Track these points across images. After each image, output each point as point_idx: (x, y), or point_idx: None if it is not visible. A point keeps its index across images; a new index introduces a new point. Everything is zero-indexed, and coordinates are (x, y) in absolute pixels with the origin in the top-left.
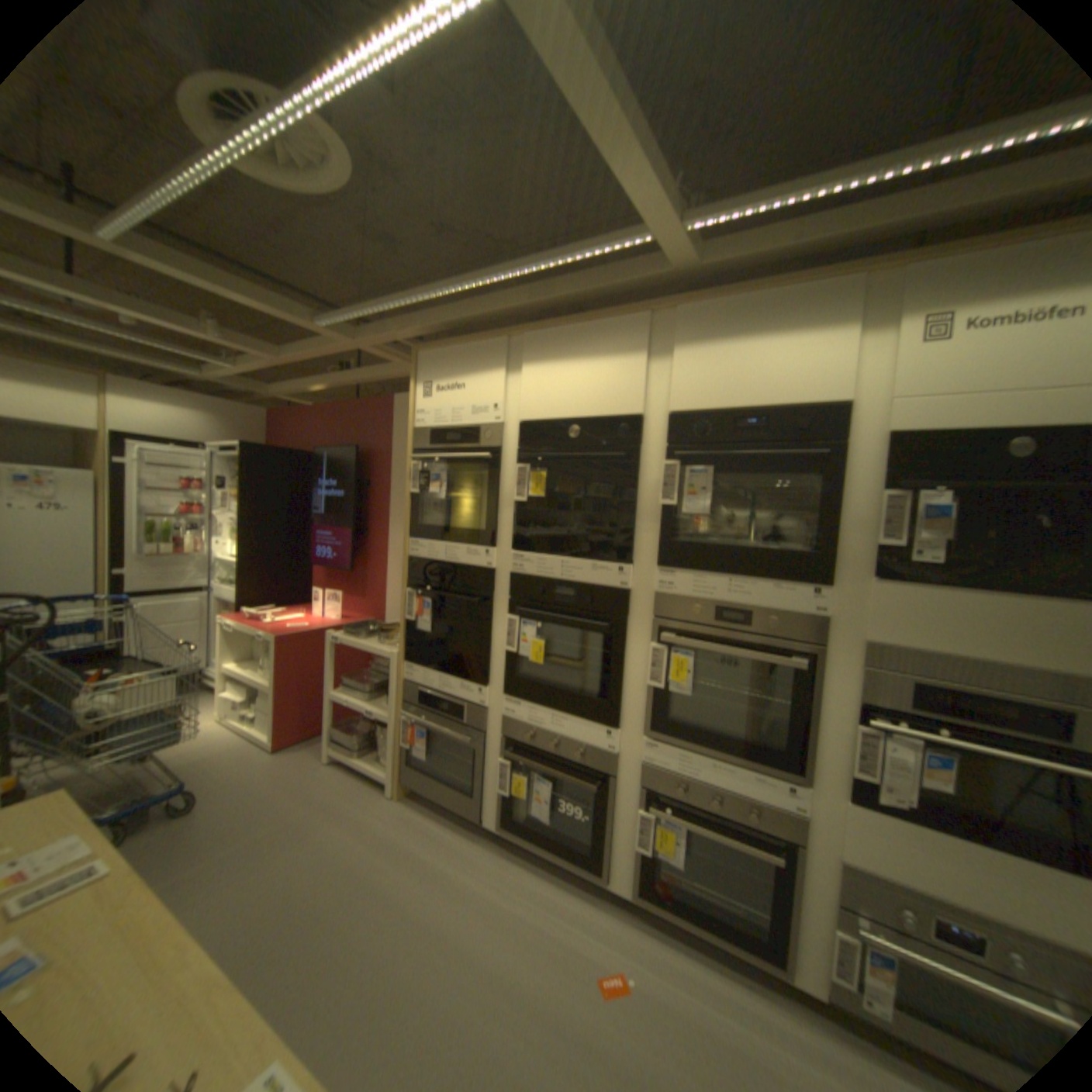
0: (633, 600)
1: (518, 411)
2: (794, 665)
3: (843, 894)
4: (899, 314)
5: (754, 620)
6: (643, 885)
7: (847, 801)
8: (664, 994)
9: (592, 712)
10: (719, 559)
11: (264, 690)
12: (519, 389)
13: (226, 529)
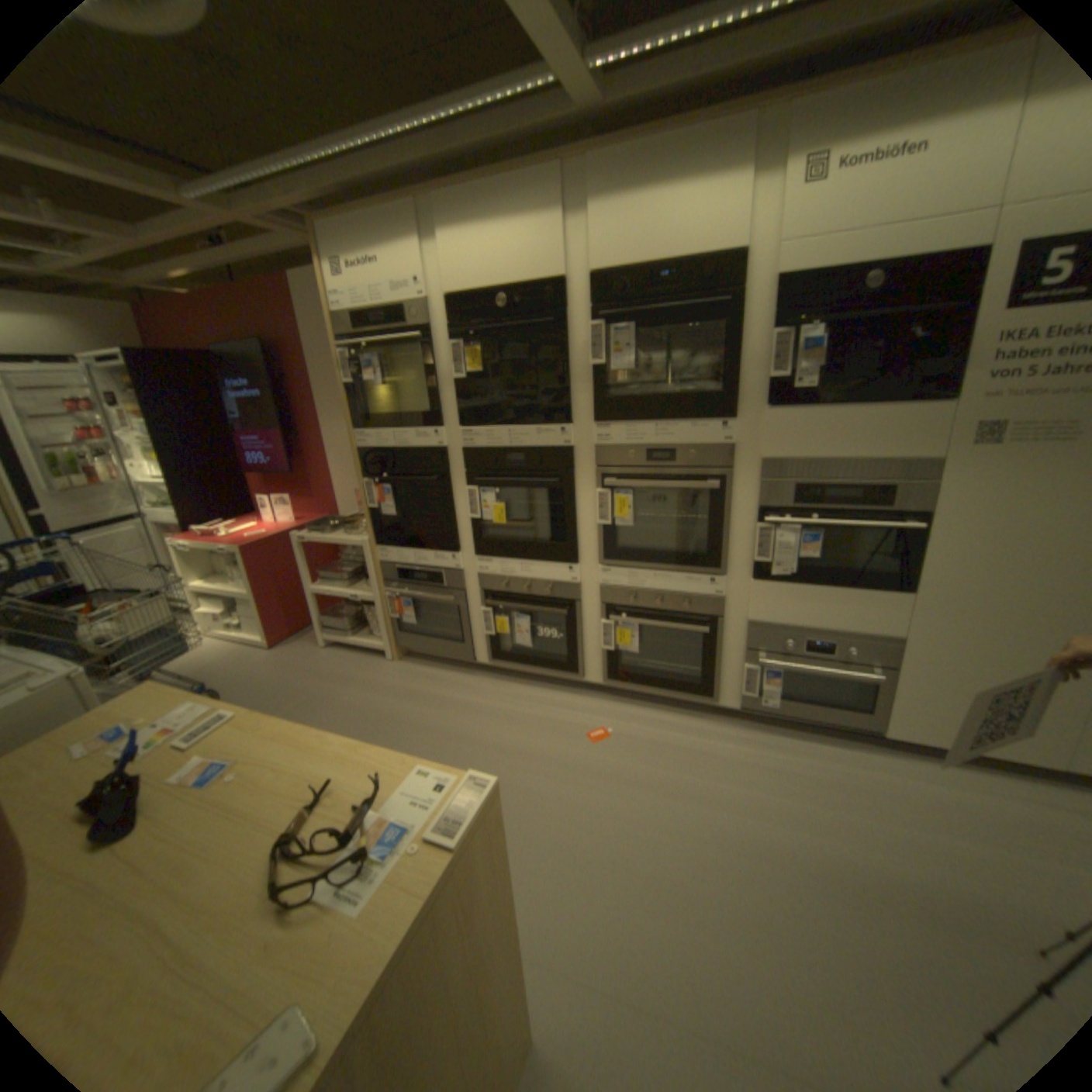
0: (577, 458)
1: (440, 286)
2: (709, 489)
3: (748, 643)
4: (784, 159)
5: (677, 458)
6: (610, 673)
7: (749, 581)
8: (633, 734)
9: (554, 556)
10: (646, 411)
11: (242, 599)
12: (437, 261)
13: (136, 451)
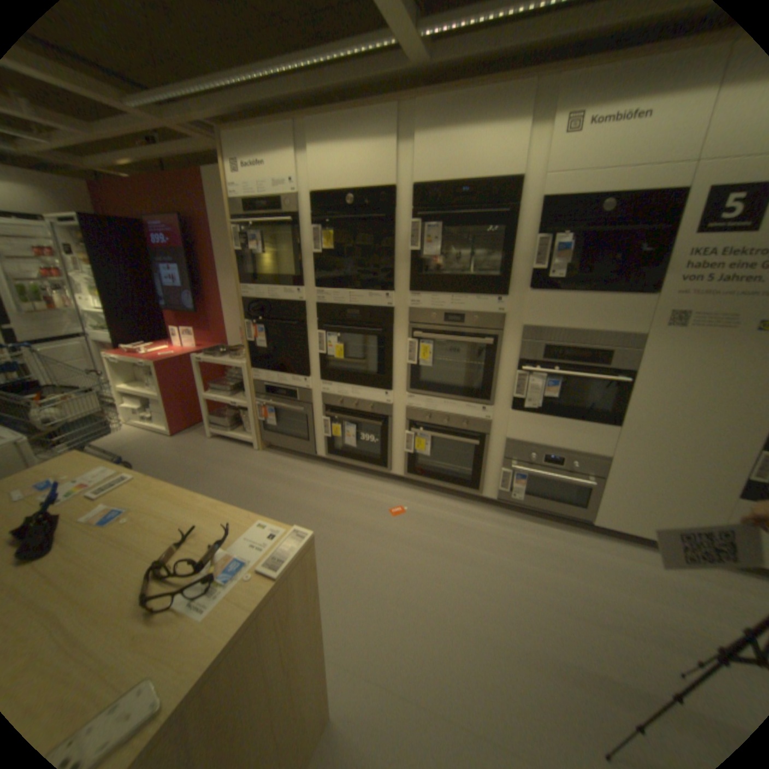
0: (396, 314)
1: (307, 183)
2: (485, 342)
3: (505, 452)
4: (554, 112)
5: (465, 319)
6: (409, 467)
7: (509, 409)
8: (421, 510)
9: (375, 383)
10: (445, 284)
11: (153, 398)
12: (305, 165)
13: (82, 287)
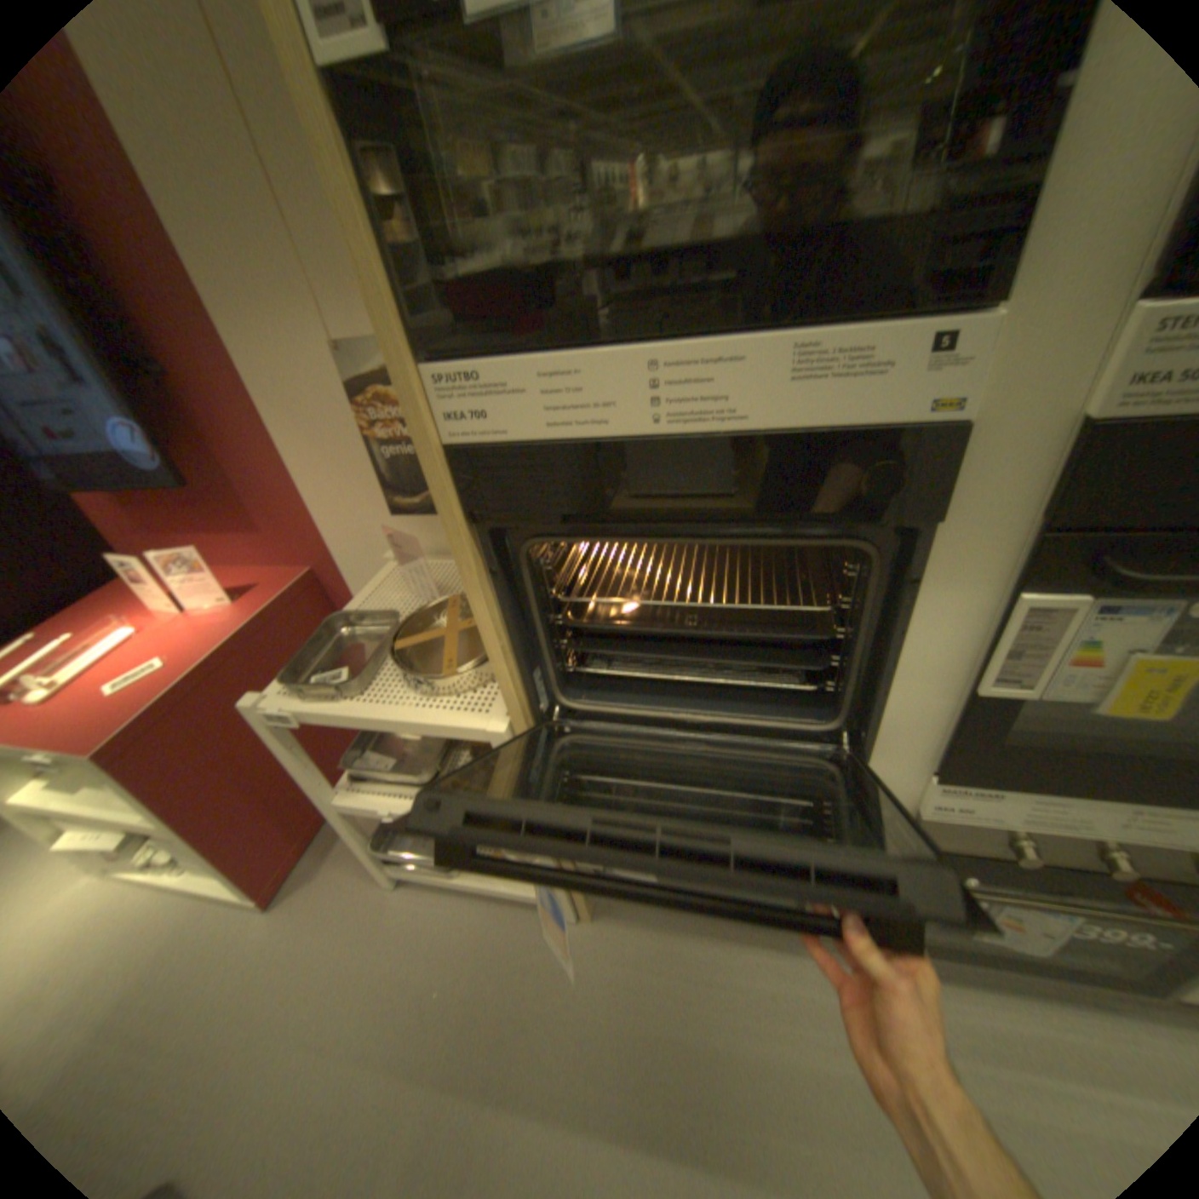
0: None
1: None
2: None
3: None
4: None
5: None
6: None
7: None
8: None
9: None
10: None
11: (152, 827)
12: None
13: None
